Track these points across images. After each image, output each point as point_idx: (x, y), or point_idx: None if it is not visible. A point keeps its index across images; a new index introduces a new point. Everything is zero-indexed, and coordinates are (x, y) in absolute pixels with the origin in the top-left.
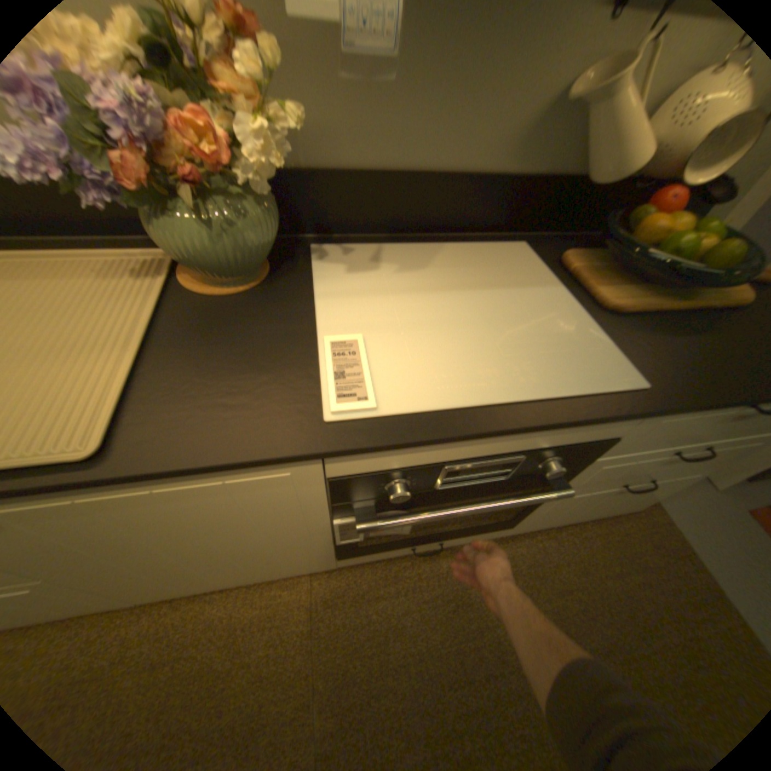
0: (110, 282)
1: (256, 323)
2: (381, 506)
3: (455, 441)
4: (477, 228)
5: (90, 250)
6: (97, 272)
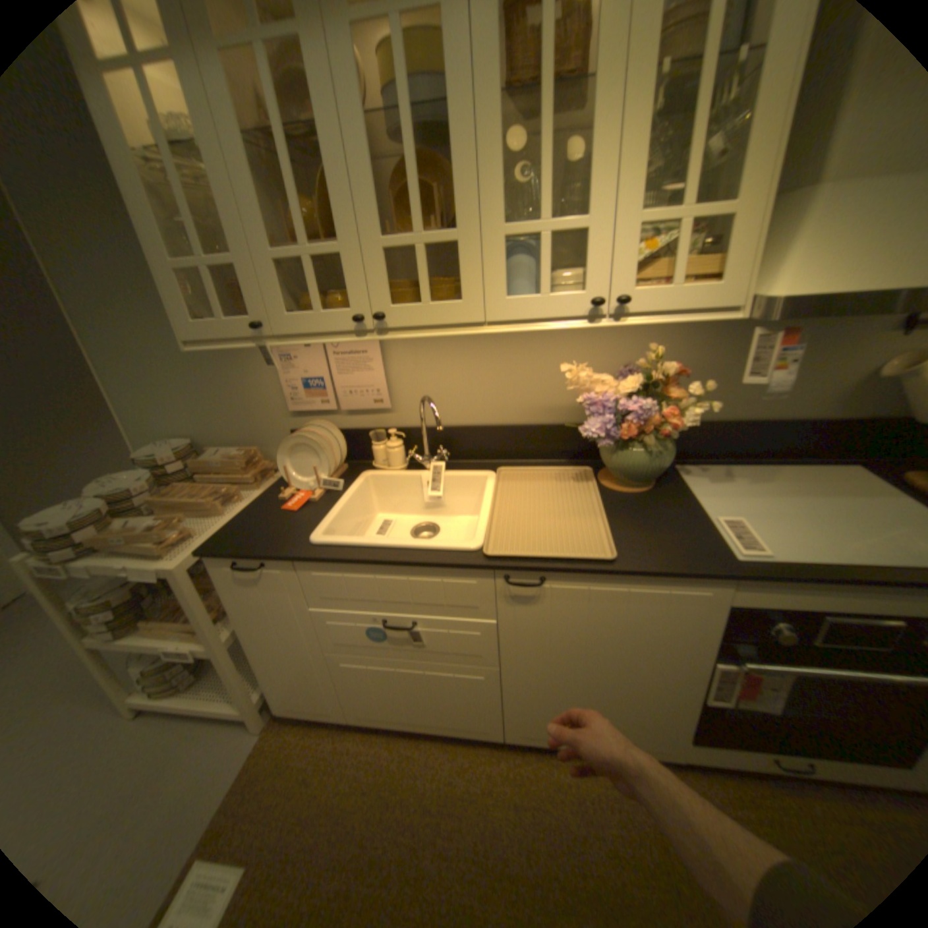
0: (565, 485)
1: (663, 510)
2: (762, 656)
3: (836, 590)
4: (808, 457)
5: (544, 468)
6: (554, 480)
